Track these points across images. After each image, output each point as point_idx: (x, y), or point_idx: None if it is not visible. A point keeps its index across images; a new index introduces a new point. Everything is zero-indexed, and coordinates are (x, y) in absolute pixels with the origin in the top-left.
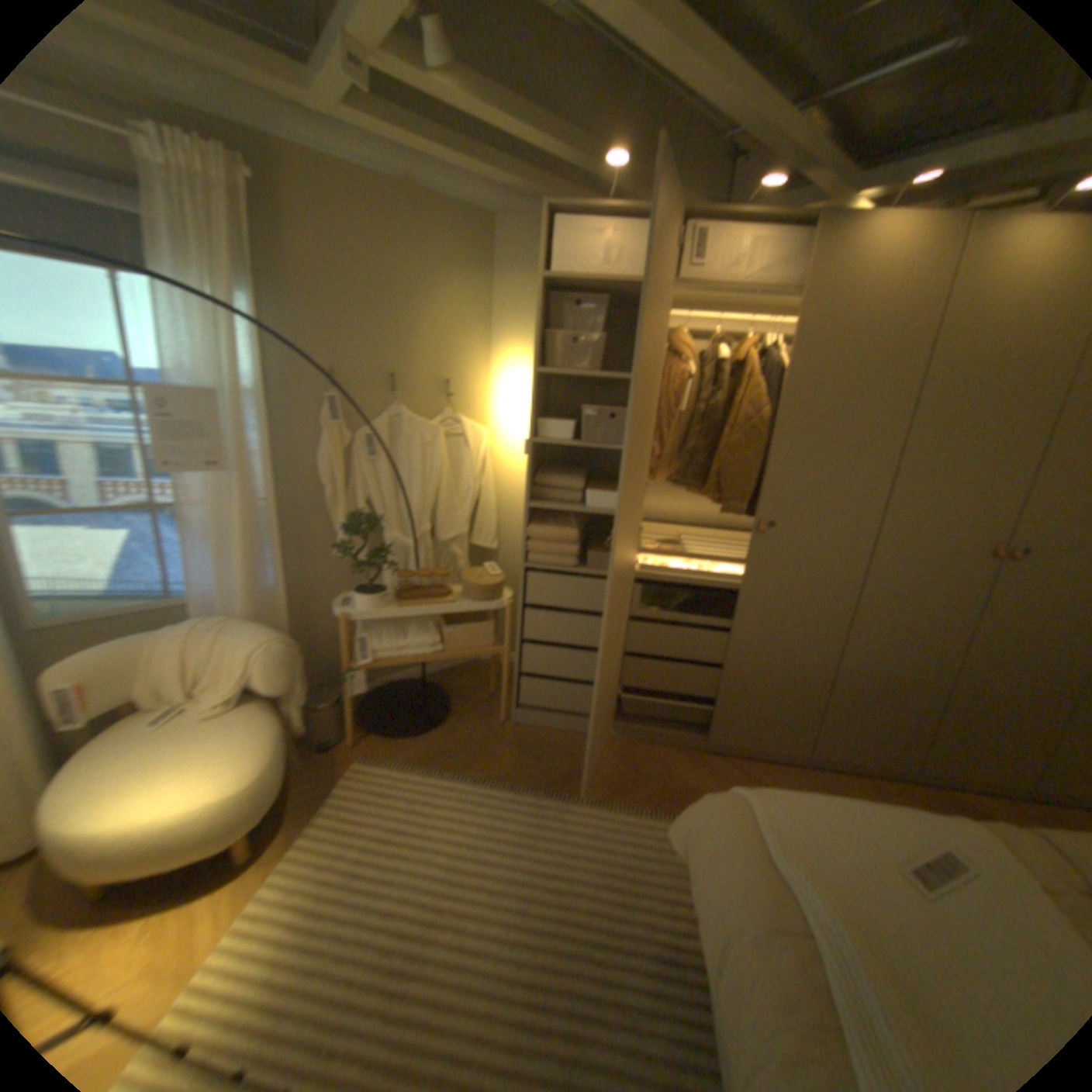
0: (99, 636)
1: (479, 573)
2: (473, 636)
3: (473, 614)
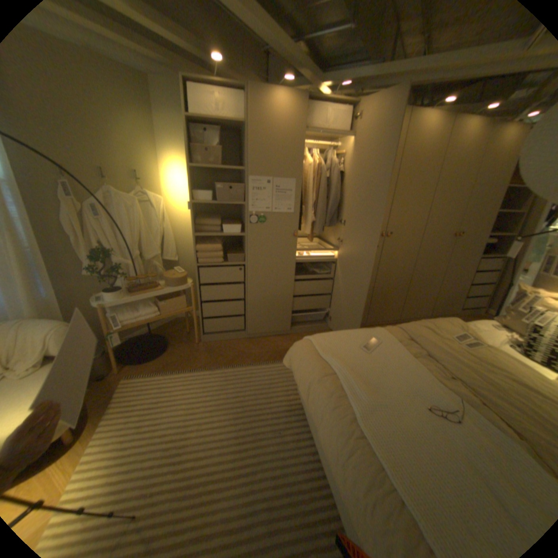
0: None
1: (173, 272)
2: (176, 304)
3: (173, 294)
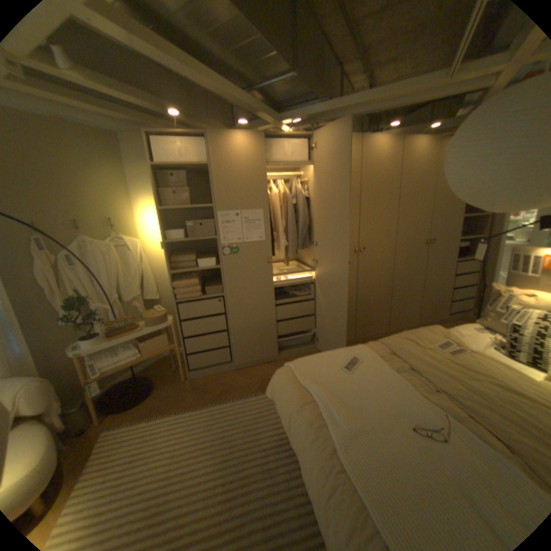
0: None
1: (153, 311)
2: (158, 343)
3: (155, 333)
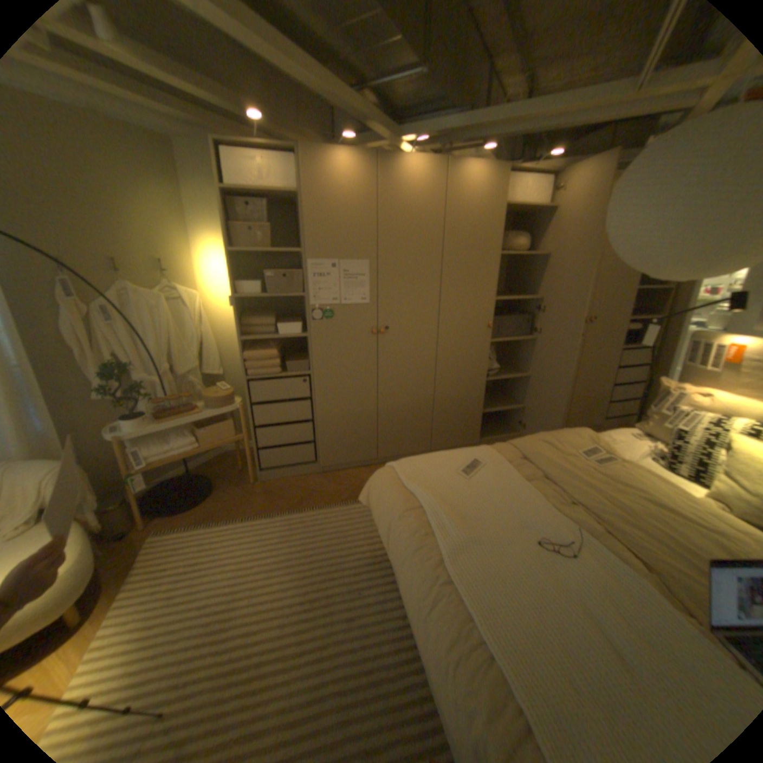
0: None
1: (214, 389)
2: (220, 431)
3: (216, 418)
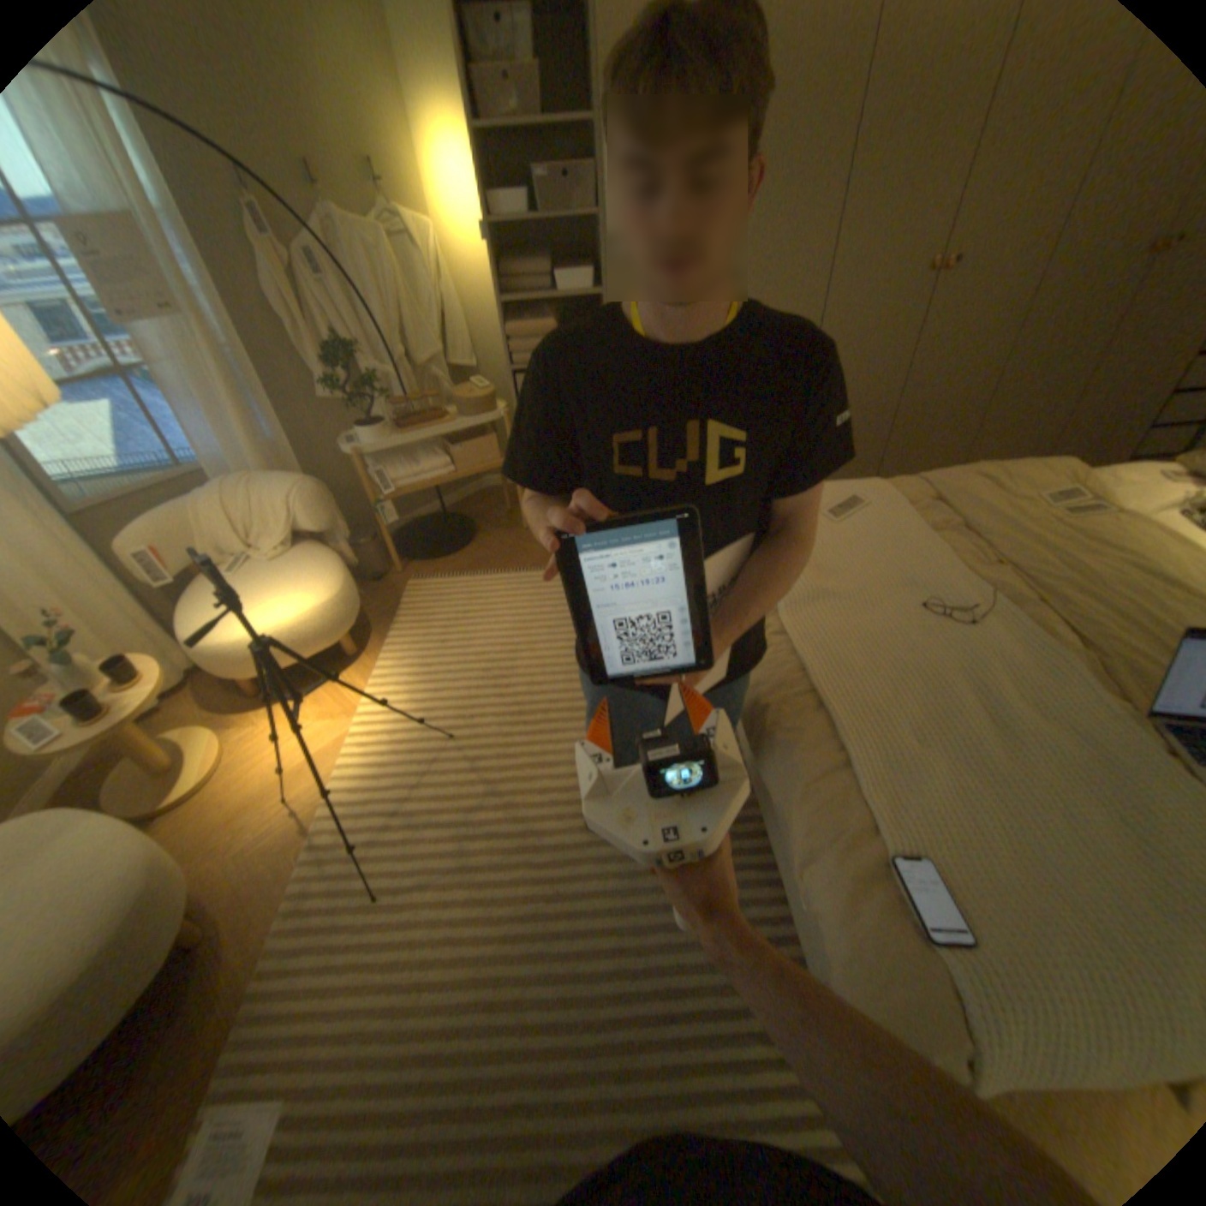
0: (134, 511)
1: (468, 387)
2: (480, 451)
3: (473, 433)
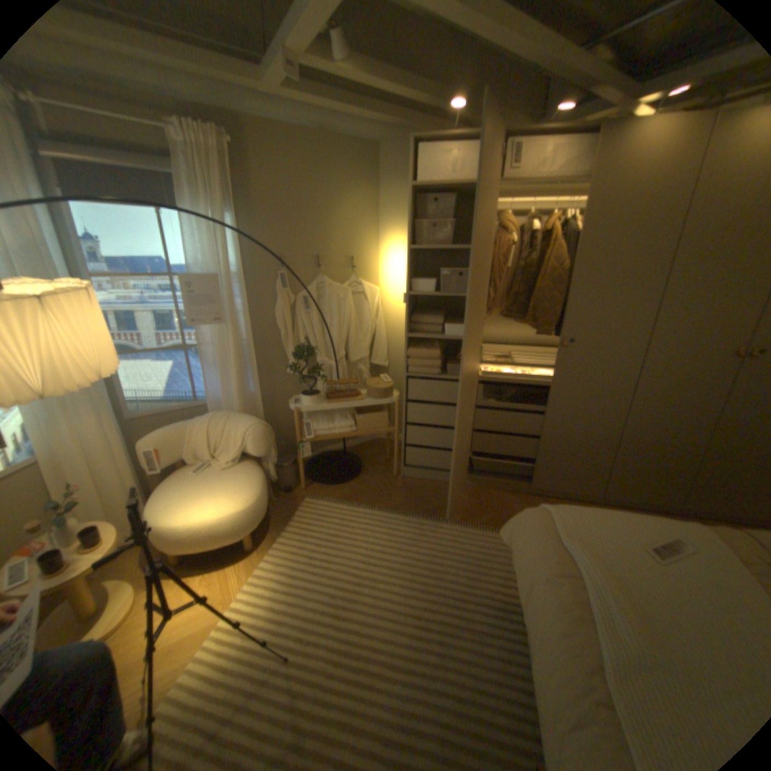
0: (163, 422)
1: (378, 380)
2: (376, 420)
3: (375, 407)
